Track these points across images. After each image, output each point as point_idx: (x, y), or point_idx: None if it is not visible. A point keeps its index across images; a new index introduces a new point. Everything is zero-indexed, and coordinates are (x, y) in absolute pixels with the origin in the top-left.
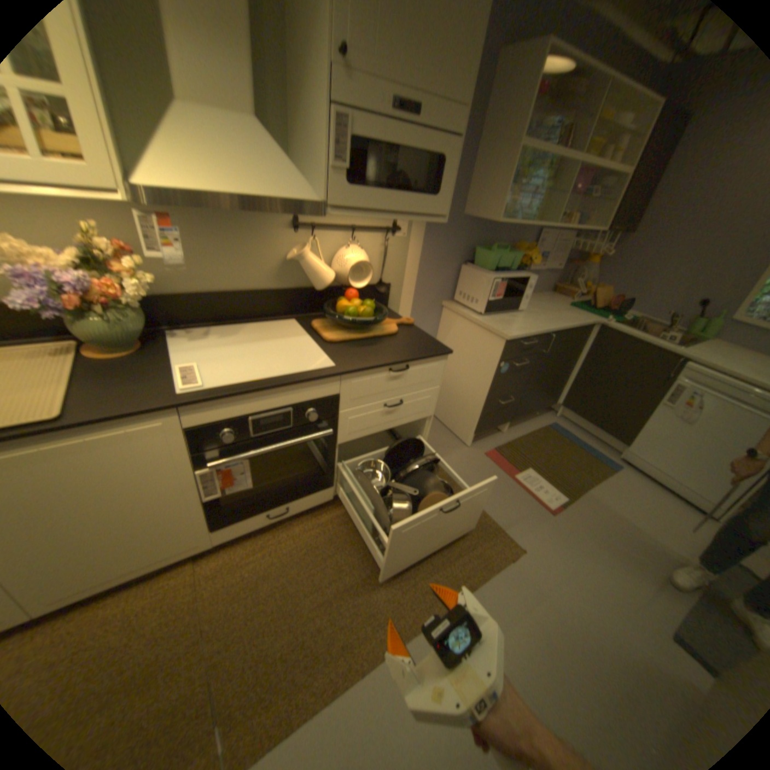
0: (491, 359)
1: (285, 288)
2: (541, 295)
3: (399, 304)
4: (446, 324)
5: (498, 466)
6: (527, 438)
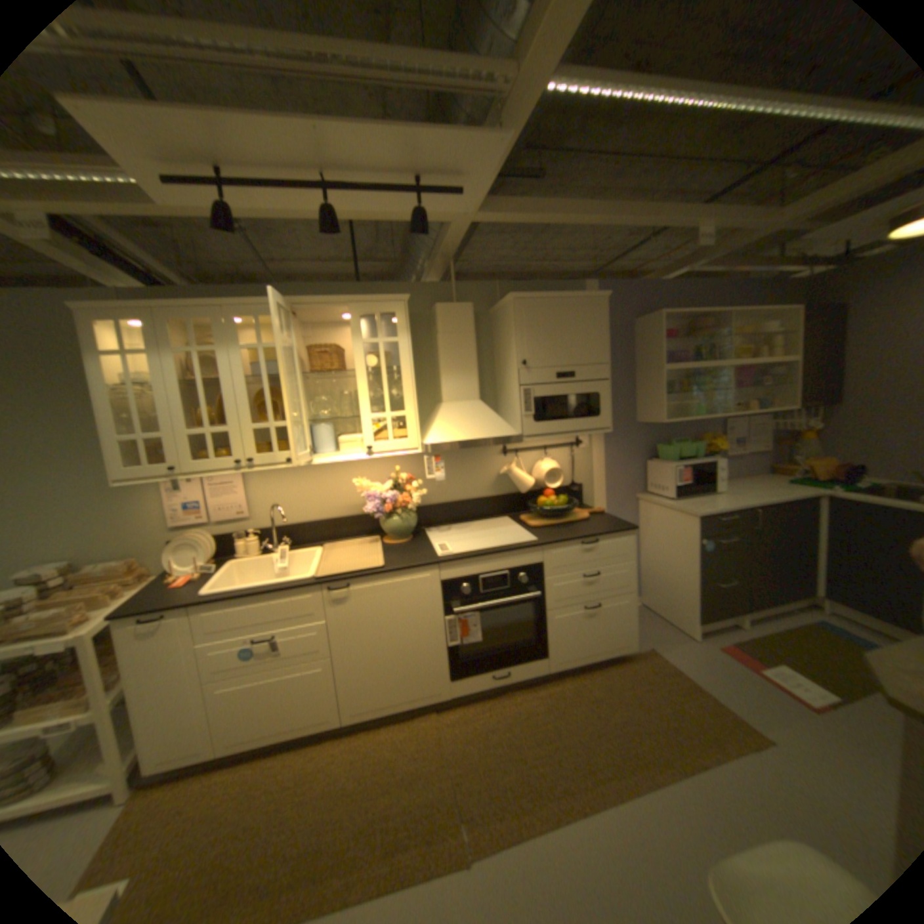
0: (692, 539)
1: (499, 495)
2: (756, 480)
3: (593, 500)
4: (645, 515)
5: (738, 662)
6: (780, 637)
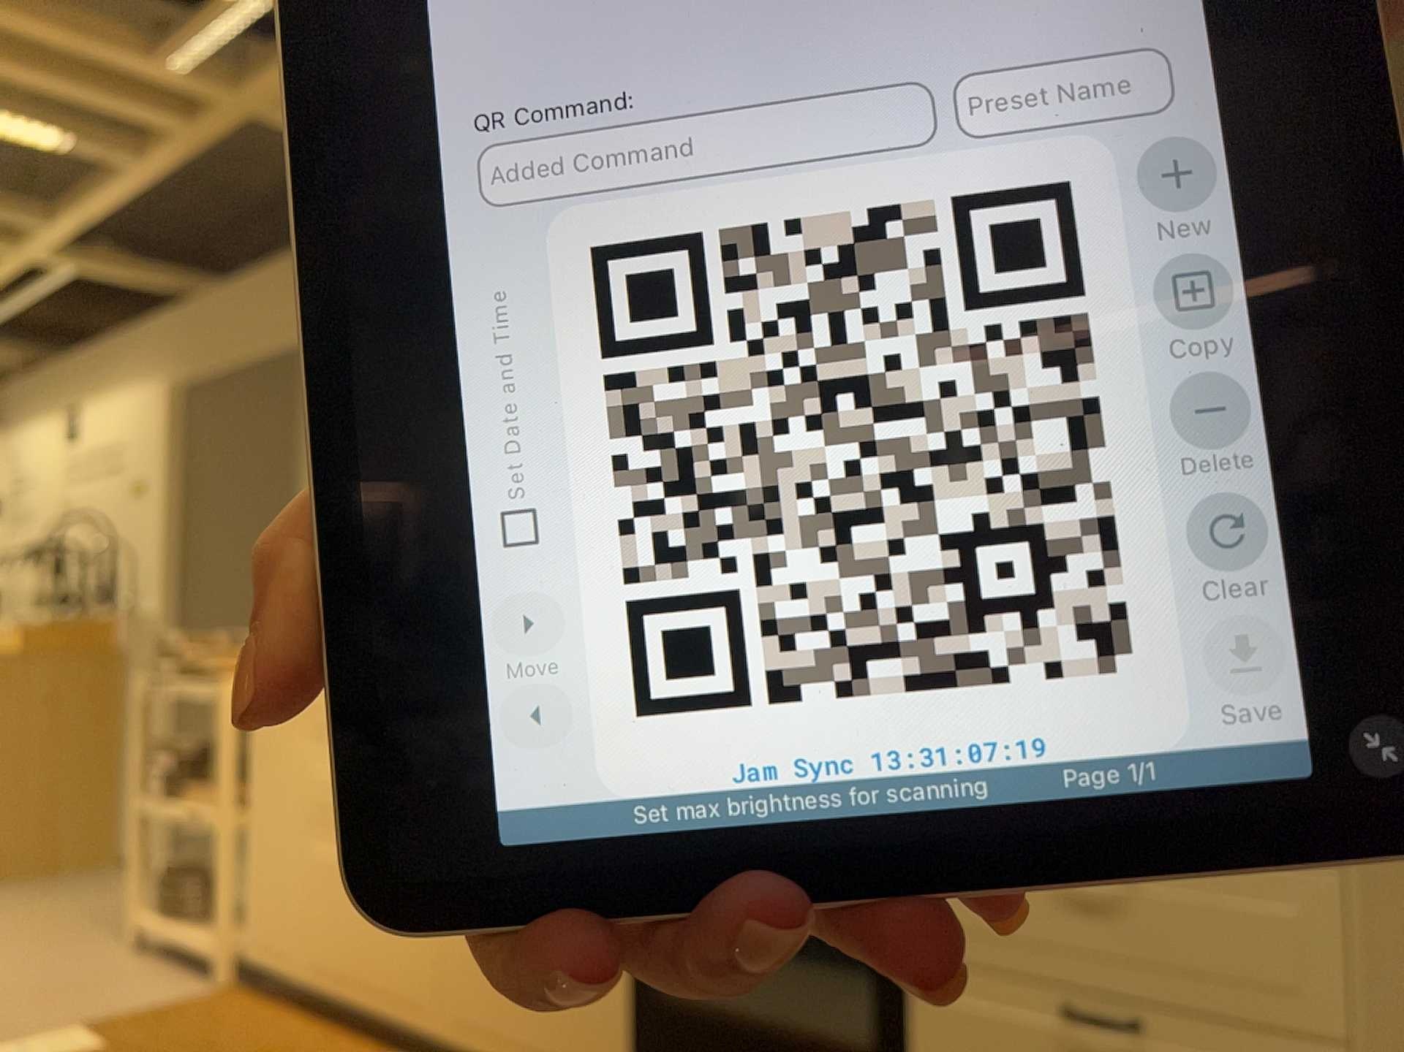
0: None
1: None
2: None
3: None
4: None
5: None
6: None
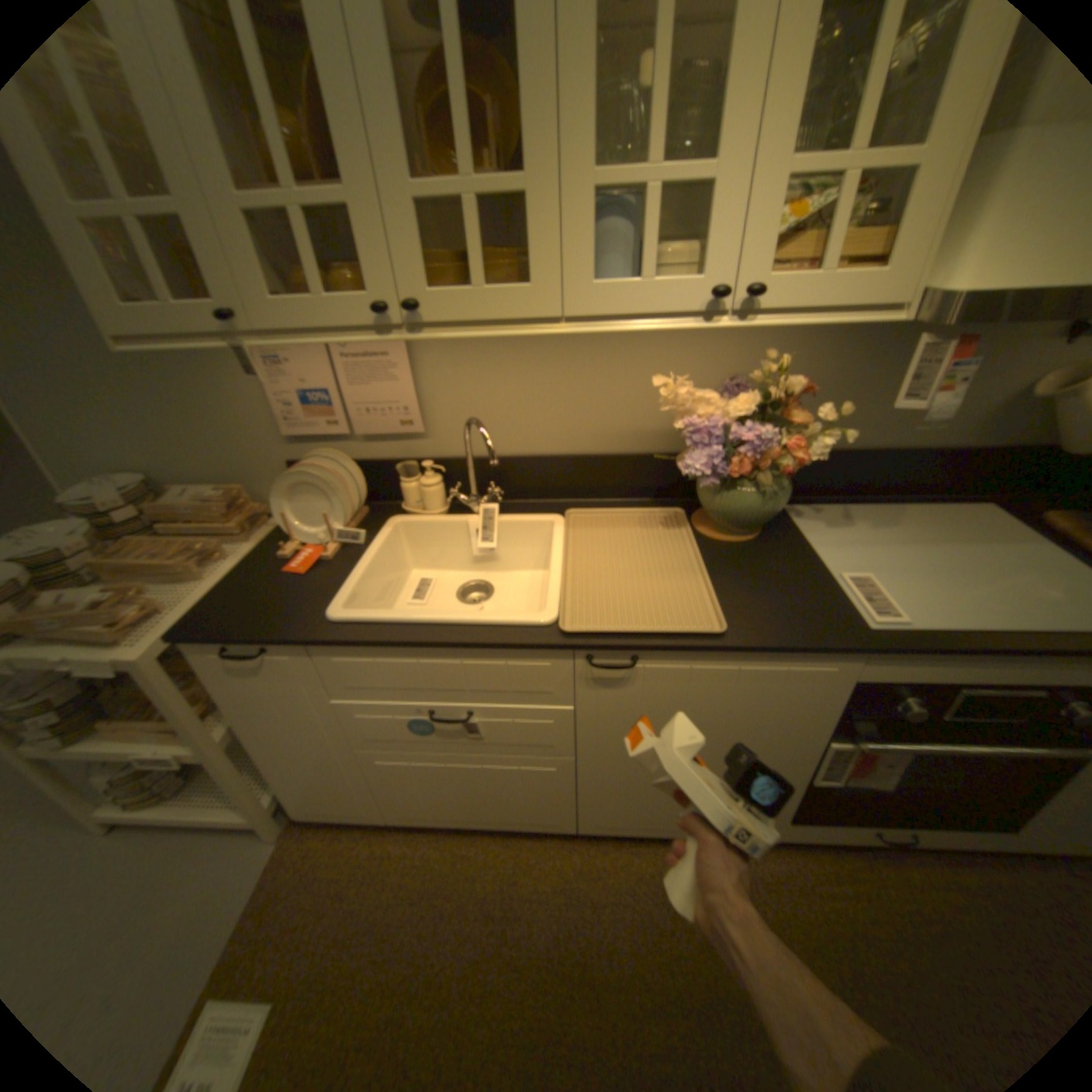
0: None
1: (993, 448)
2: None
3: None
4: None
5: None
6: None
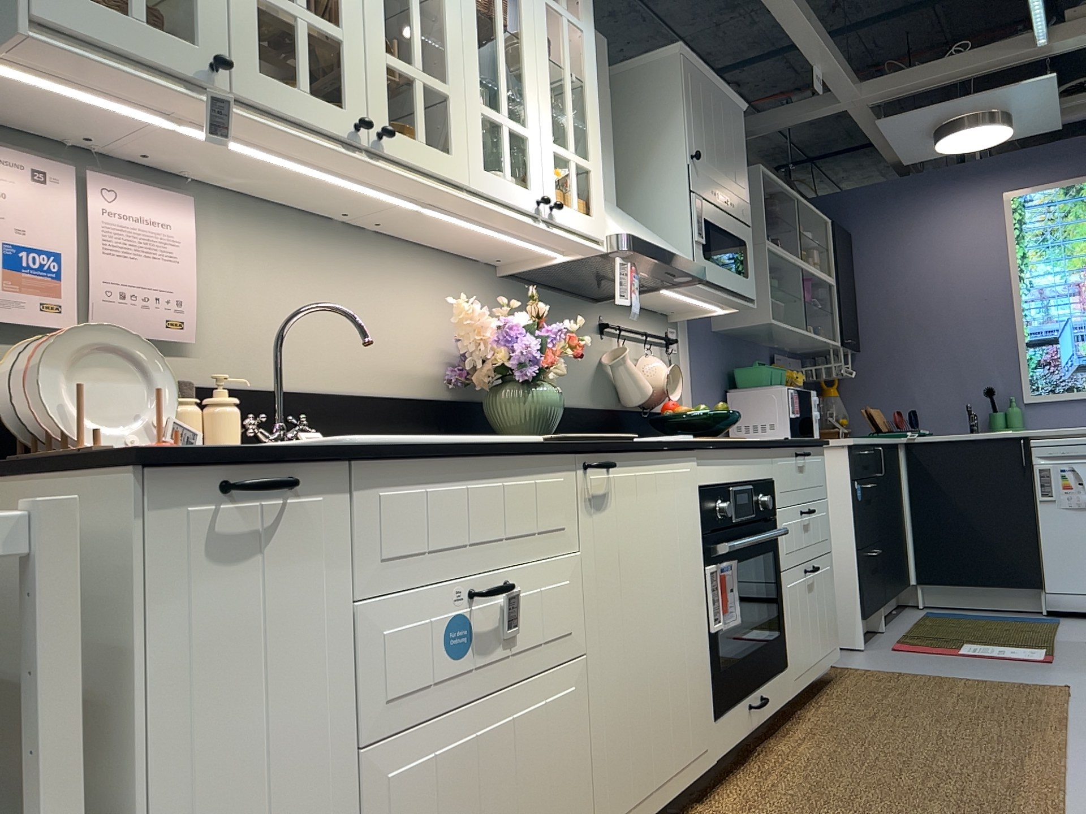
0: (839, 484)
1: (602, 409)
2: None
3: None
4: None
5: (926, 651)
6: (919, 627)
